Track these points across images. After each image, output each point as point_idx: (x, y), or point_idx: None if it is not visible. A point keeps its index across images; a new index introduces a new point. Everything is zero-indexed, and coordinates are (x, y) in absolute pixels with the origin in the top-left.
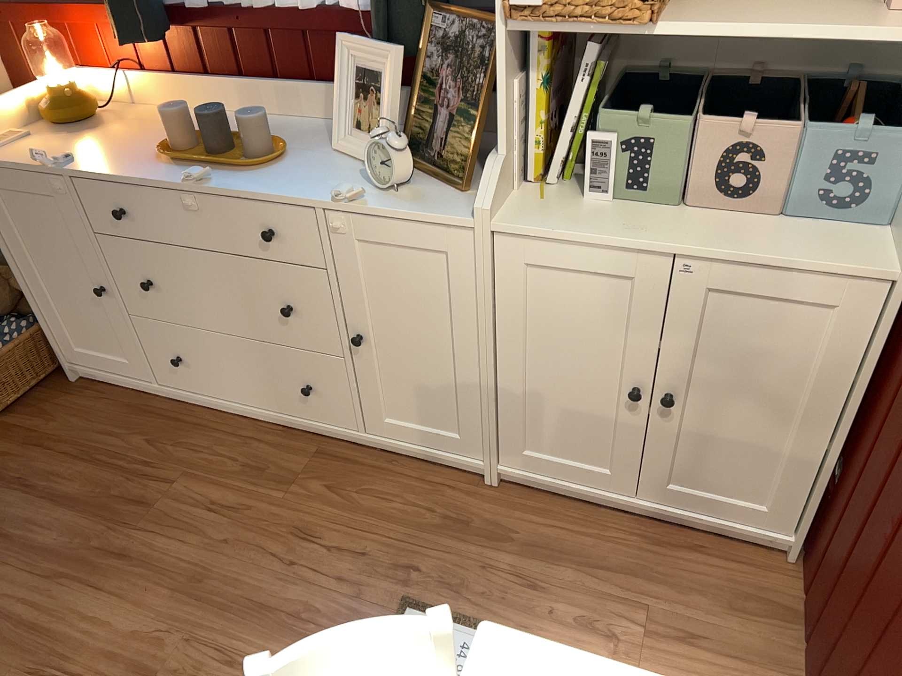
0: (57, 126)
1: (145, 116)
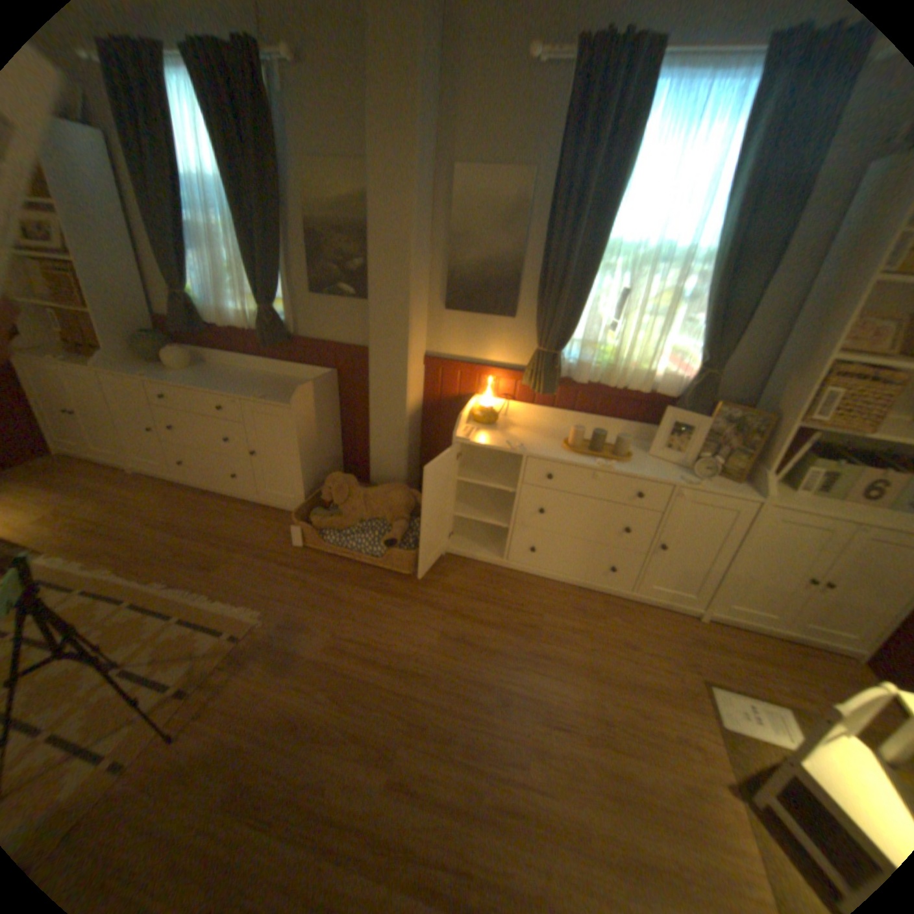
0: (482, 426)
1: (520, 425)
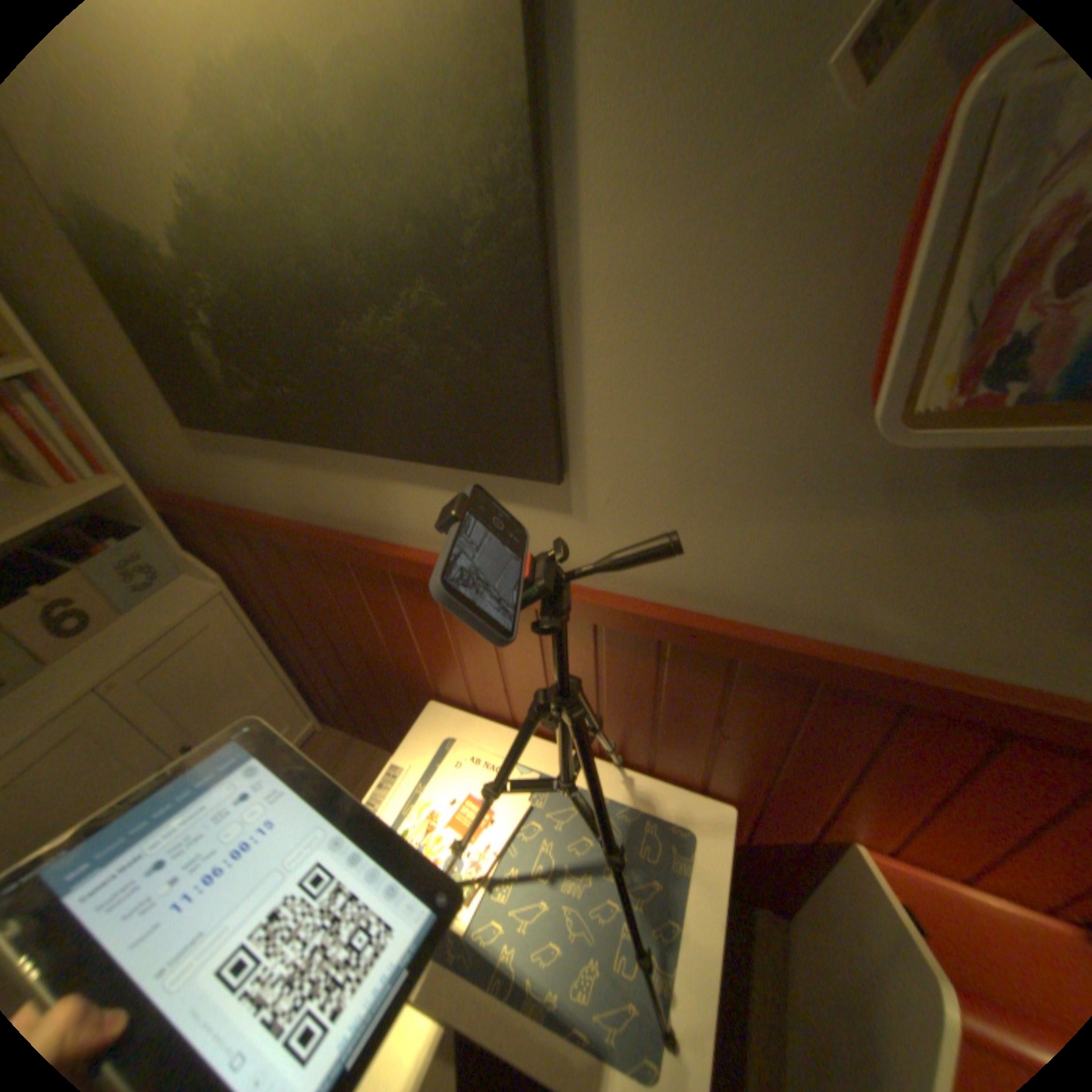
0: None
1: None
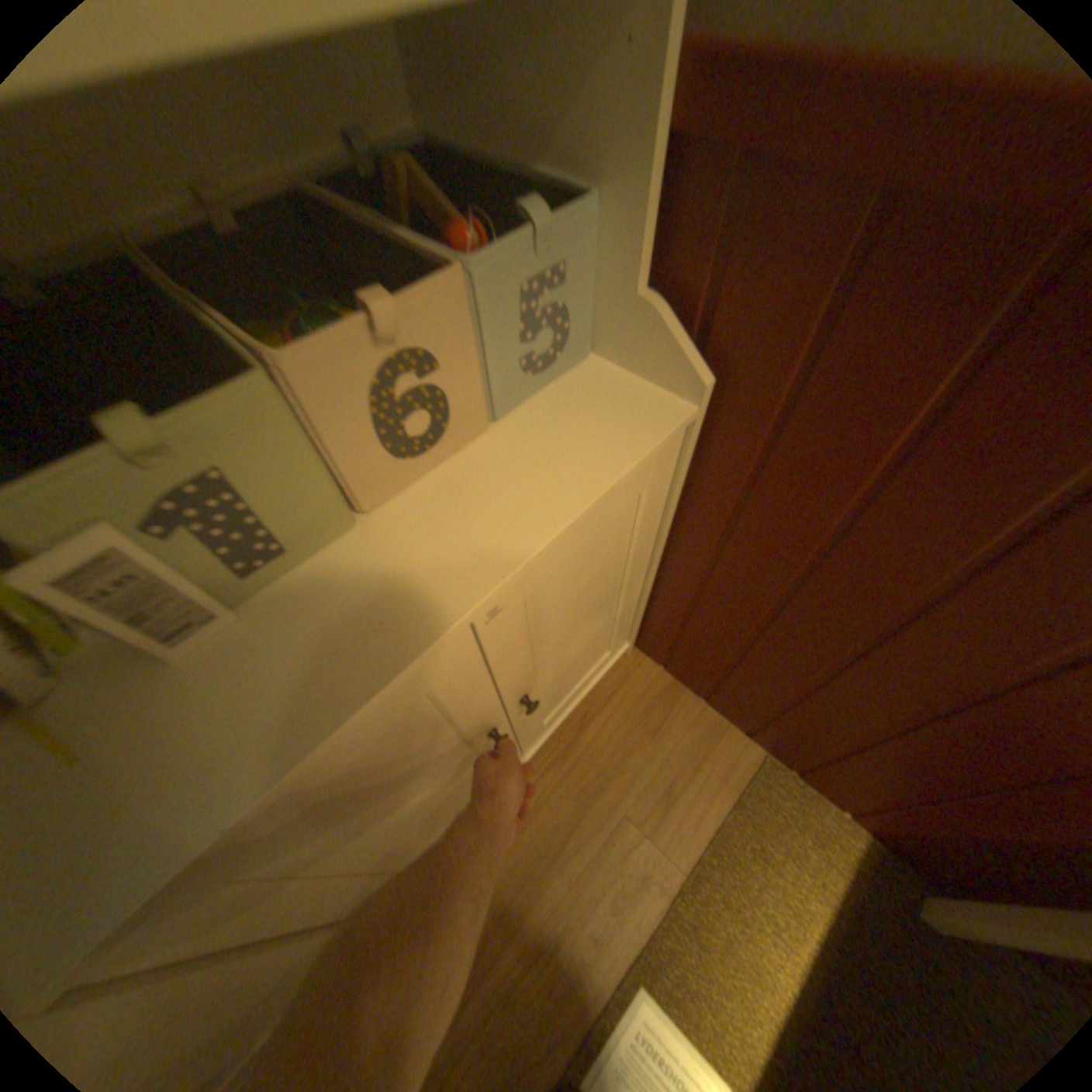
0: None
1: None
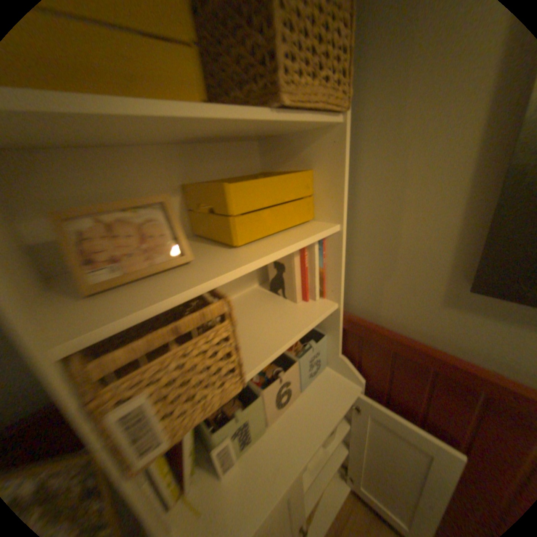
0: None
1: None
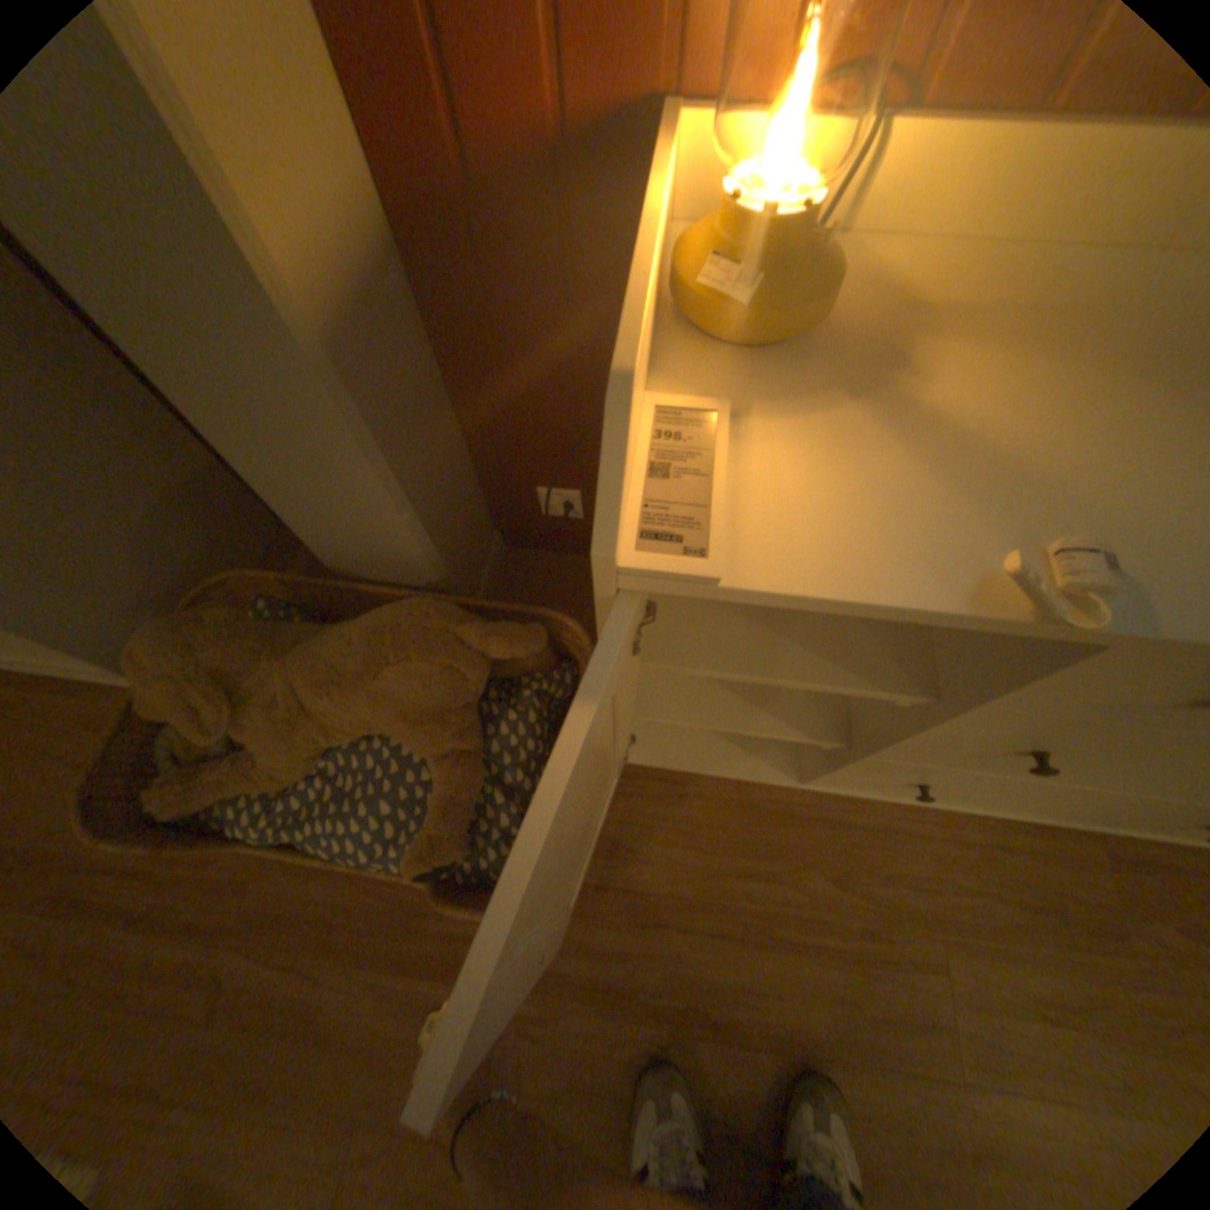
0: (755, 352)
1: (958, 284)
